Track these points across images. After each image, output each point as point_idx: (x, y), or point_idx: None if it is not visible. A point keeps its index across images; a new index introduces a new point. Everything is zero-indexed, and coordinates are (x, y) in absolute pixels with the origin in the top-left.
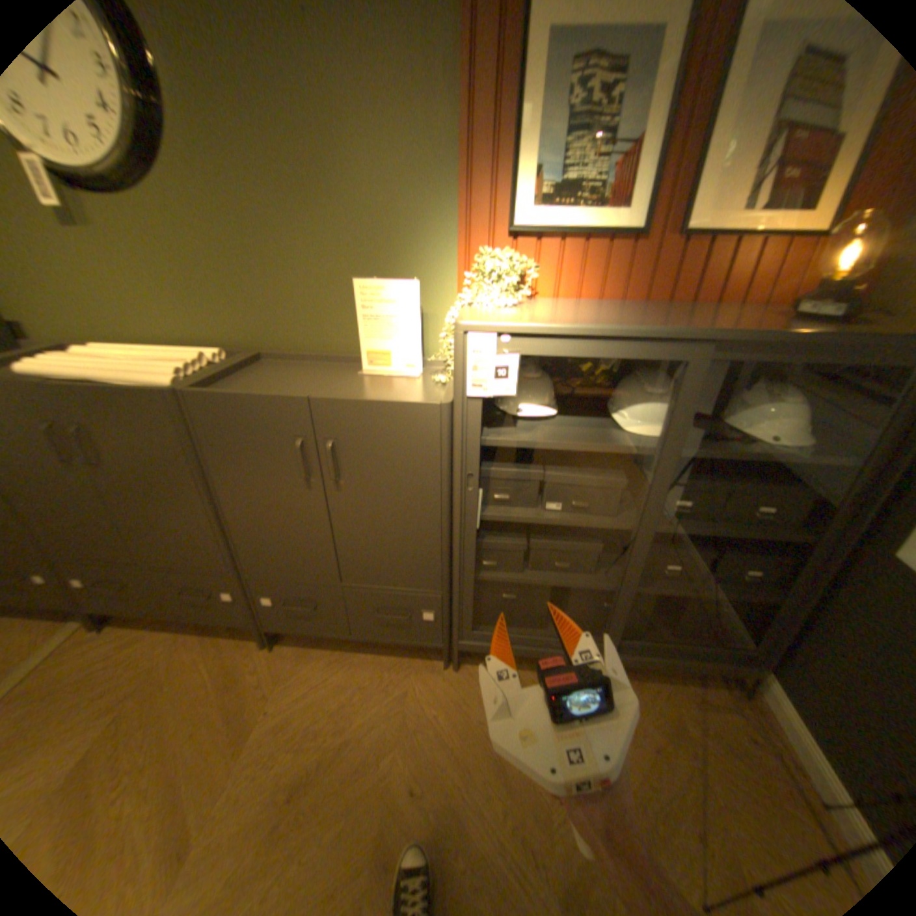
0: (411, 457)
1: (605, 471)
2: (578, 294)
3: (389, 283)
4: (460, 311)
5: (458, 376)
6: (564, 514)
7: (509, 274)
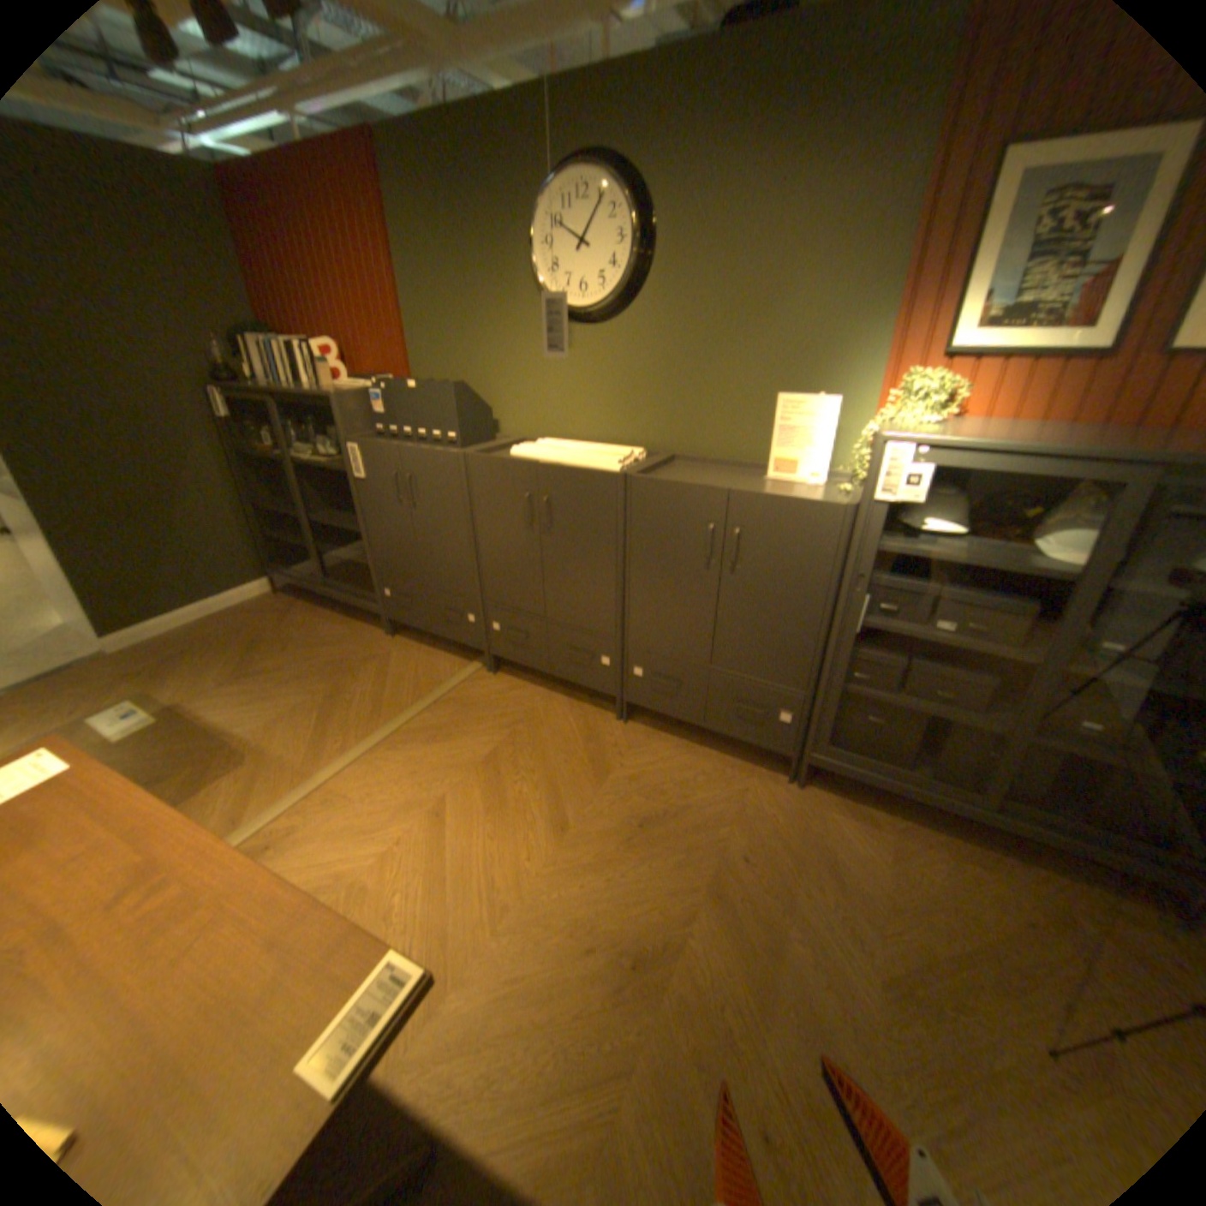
0: (808, 551)
1: (1016, 597)
2: (1018, 414)
3: (812, 398)
4: (880, 425)
5: (871, 480)
6: (958, 636)
7: (939, 393)
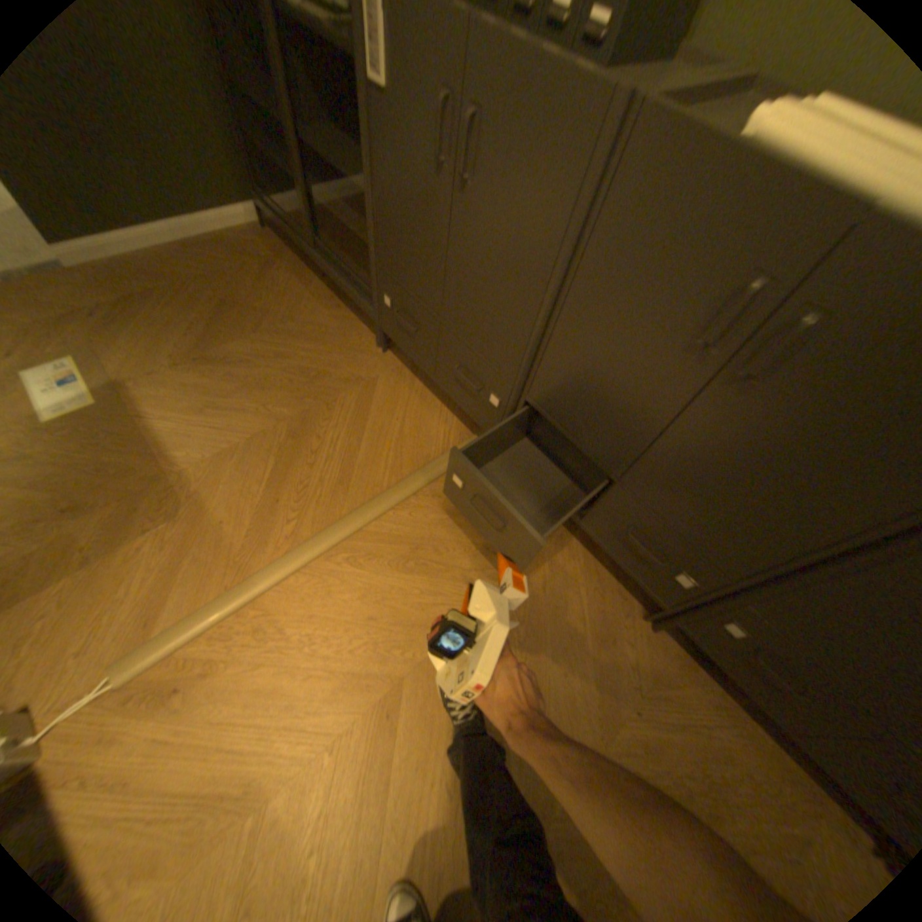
0: None
1: None
2: None
3: None
4: None
5: None
6: None
7: None
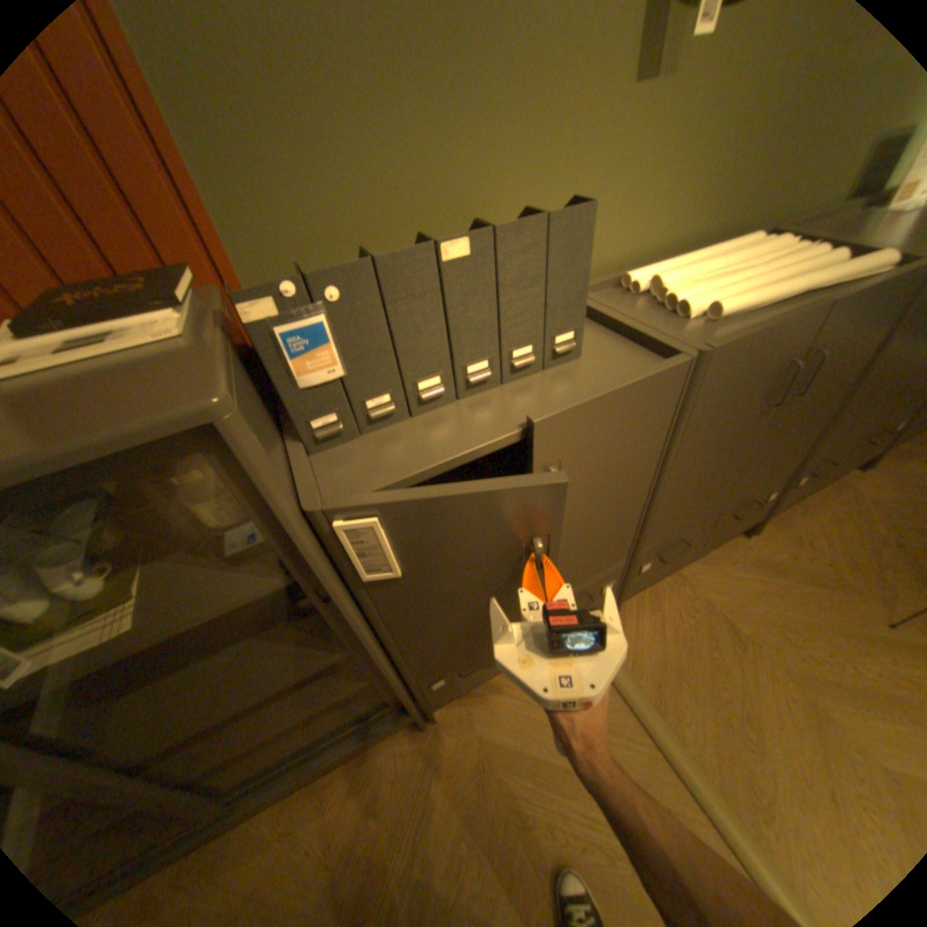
0: None
1: None
2: None
3: None
4: None
5: None
6: None
7: None
